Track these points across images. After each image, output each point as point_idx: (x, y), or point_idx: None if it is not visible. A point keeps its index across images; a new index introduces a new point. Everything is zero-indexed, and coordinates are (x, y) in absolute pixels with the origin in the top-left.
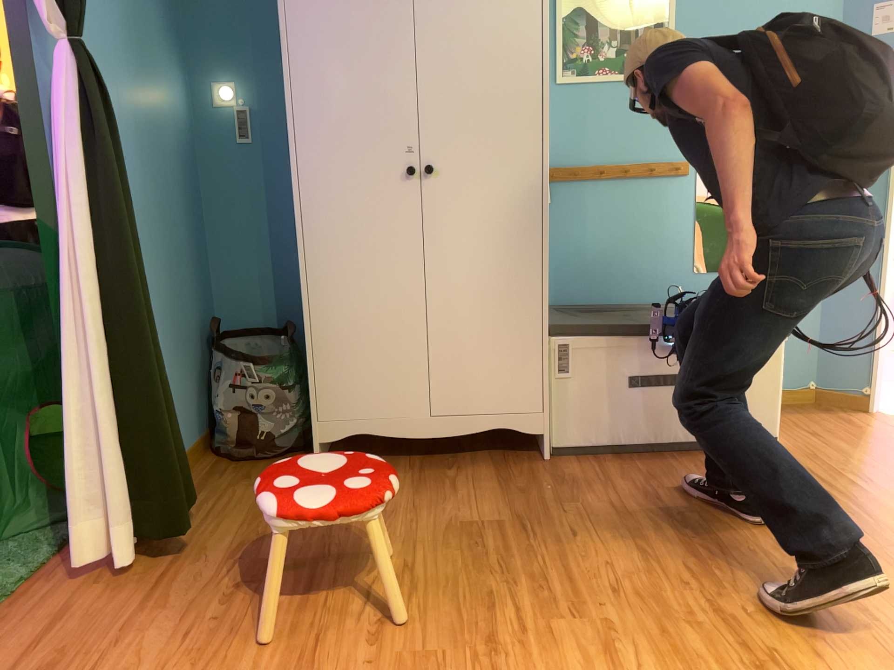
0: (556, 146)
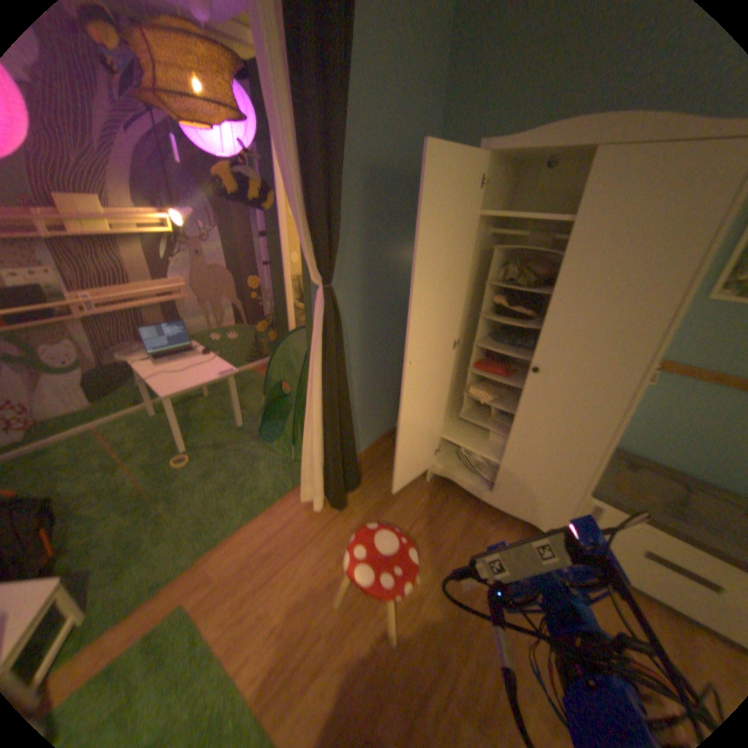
0: (683, 346)
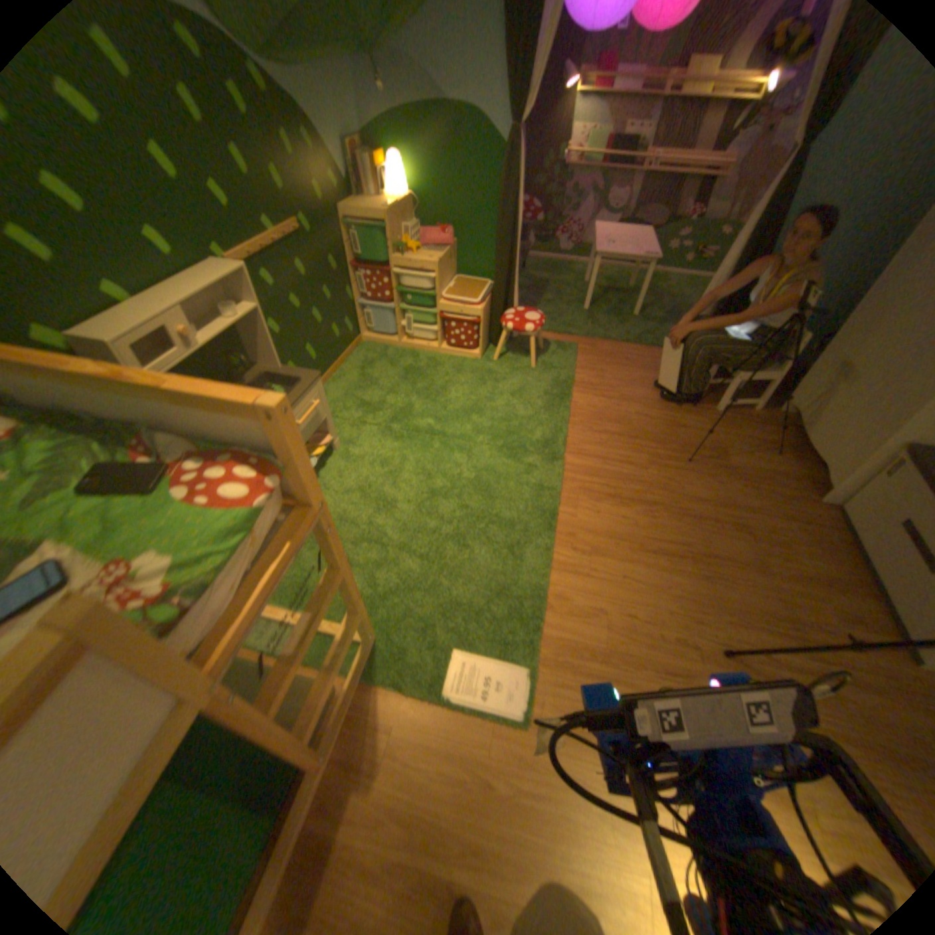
0: None
